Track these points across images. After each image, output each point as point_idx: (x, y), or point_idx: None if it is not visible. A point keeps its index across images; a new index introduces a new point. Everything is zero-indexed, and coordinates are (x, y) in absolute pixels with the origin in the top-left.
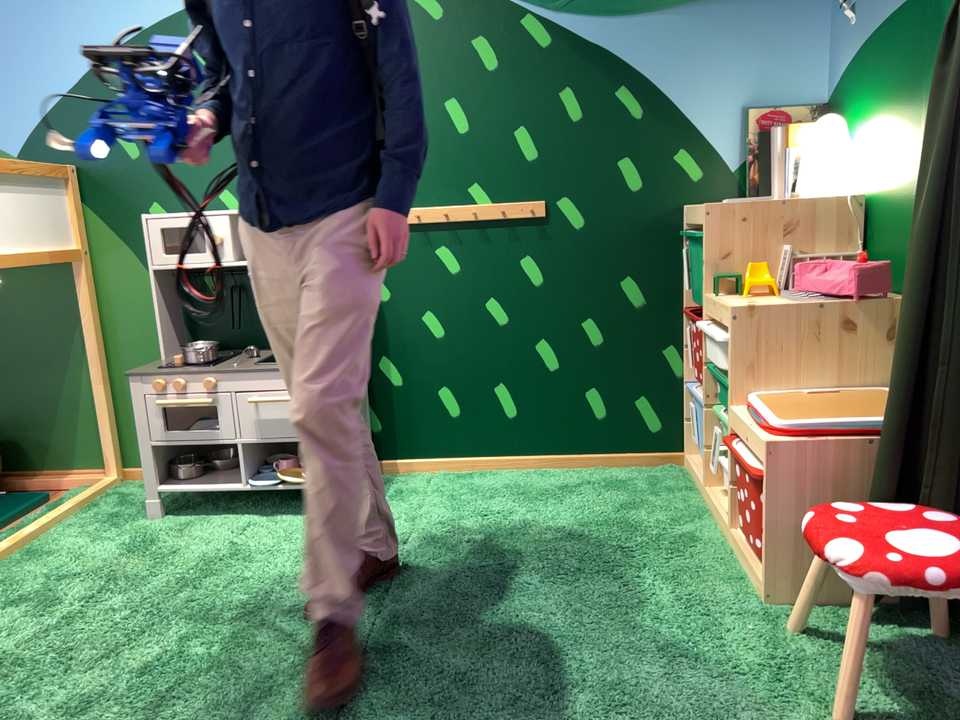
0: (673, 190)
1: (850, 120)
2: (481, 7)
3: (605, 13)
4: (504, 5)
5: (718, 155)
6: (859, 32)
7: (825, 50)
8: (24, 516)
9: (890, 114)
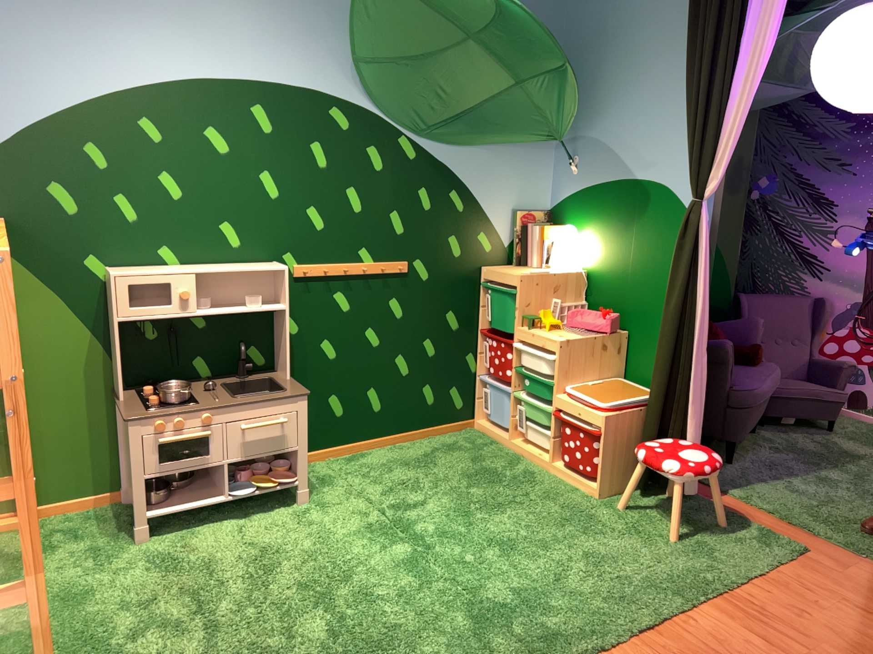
0: (475, 257)
1: (569, 228)
2: (376, 131)
3: (447, 146)
4: (389, 132)
5: (498, 238)
6: (577, 184)
7: (549, 183)
8: None
9: (603, 235)
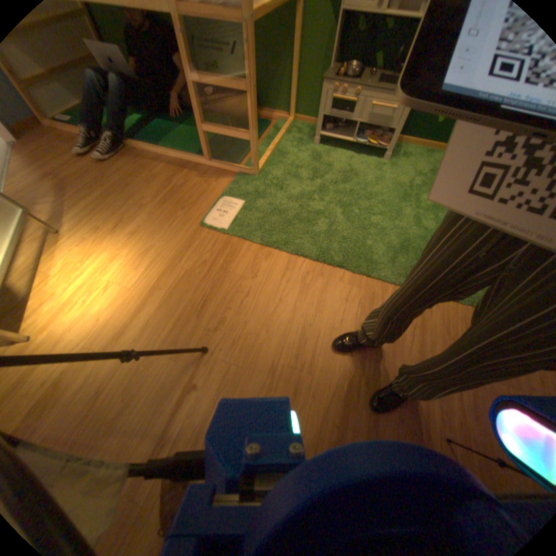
0: None
1: None
2: None
3: None
4: None
5: None
6: None
7: None
8: (265, 130)
9: None
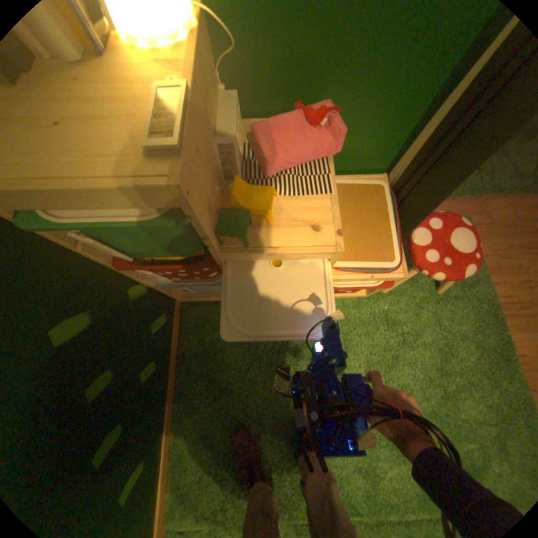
0: None
1: None
2: None
3: None
4: None
5: None
6: None
7: None
8: None
9: None
